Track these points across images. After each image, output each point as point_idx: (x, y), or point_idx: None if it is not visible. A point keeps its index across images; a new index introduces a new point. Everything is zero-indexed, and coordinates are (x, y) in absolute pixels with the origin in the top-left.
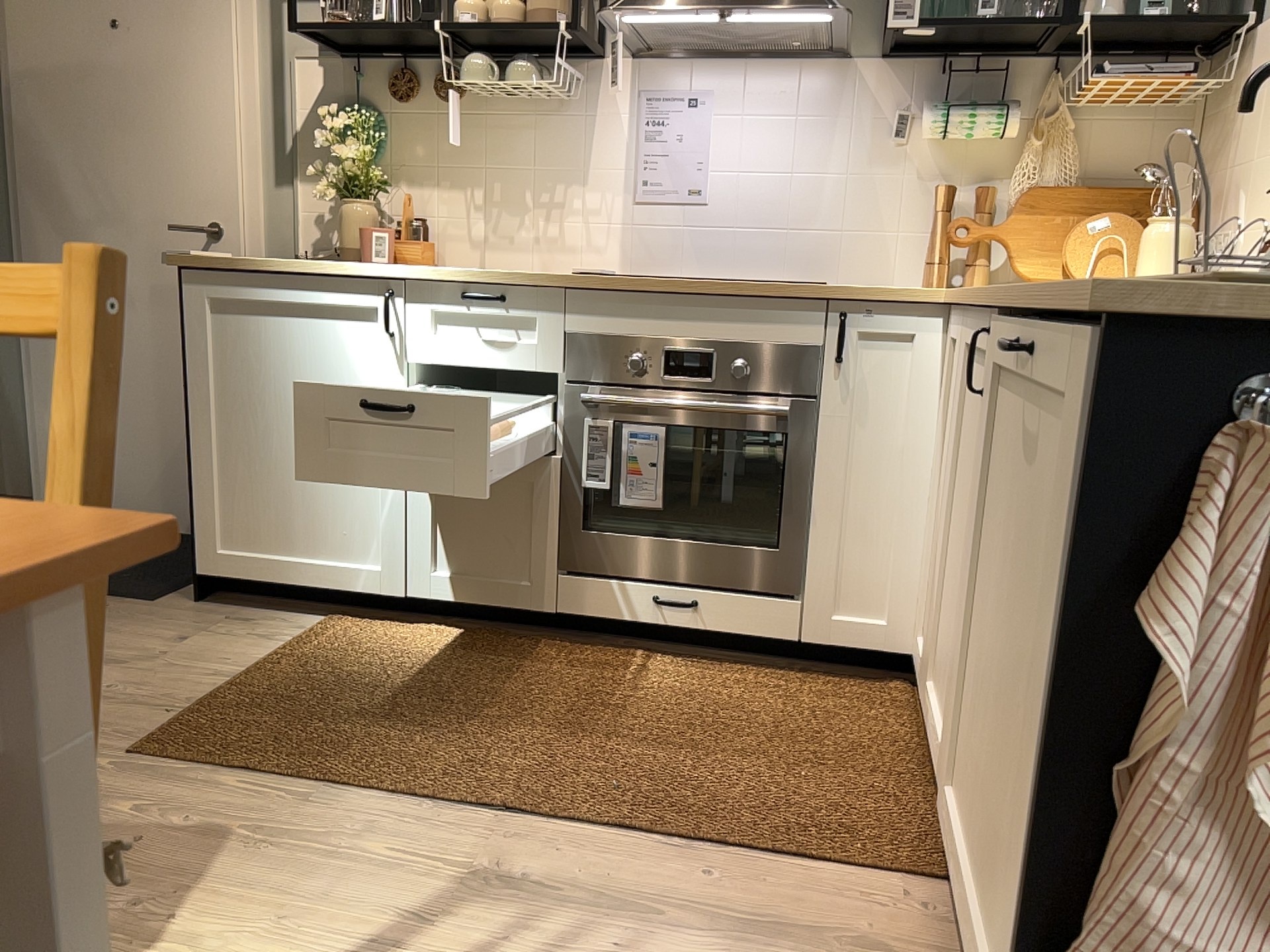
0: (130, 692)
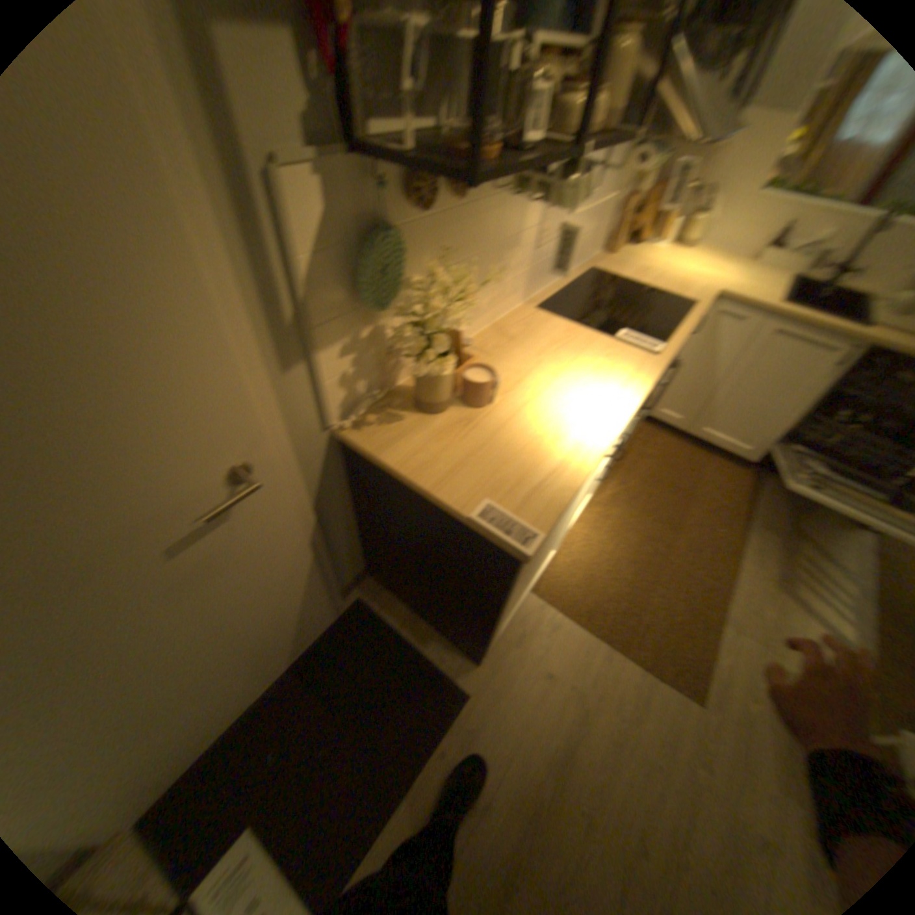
0: (628, 709)
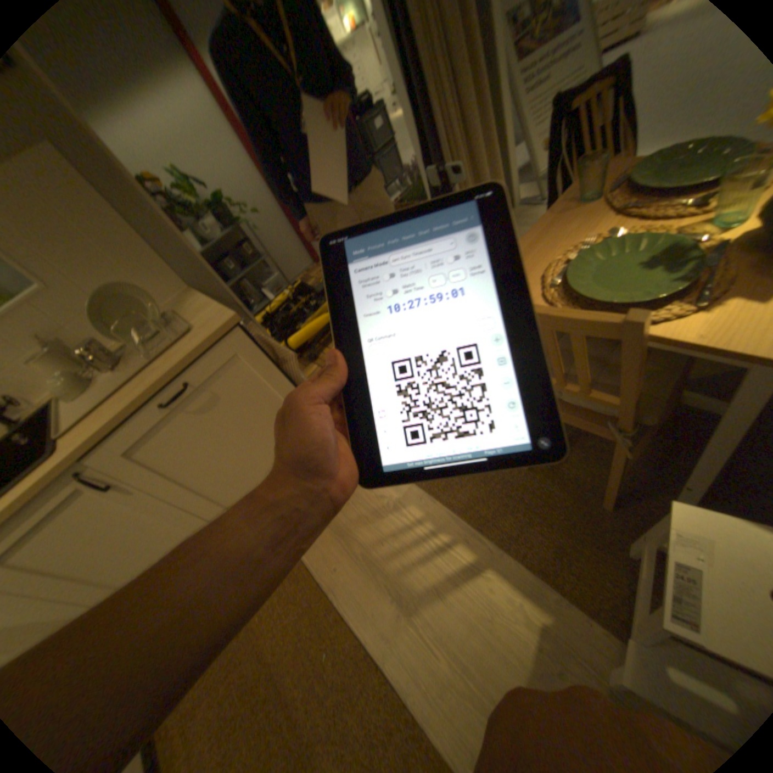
0: None
